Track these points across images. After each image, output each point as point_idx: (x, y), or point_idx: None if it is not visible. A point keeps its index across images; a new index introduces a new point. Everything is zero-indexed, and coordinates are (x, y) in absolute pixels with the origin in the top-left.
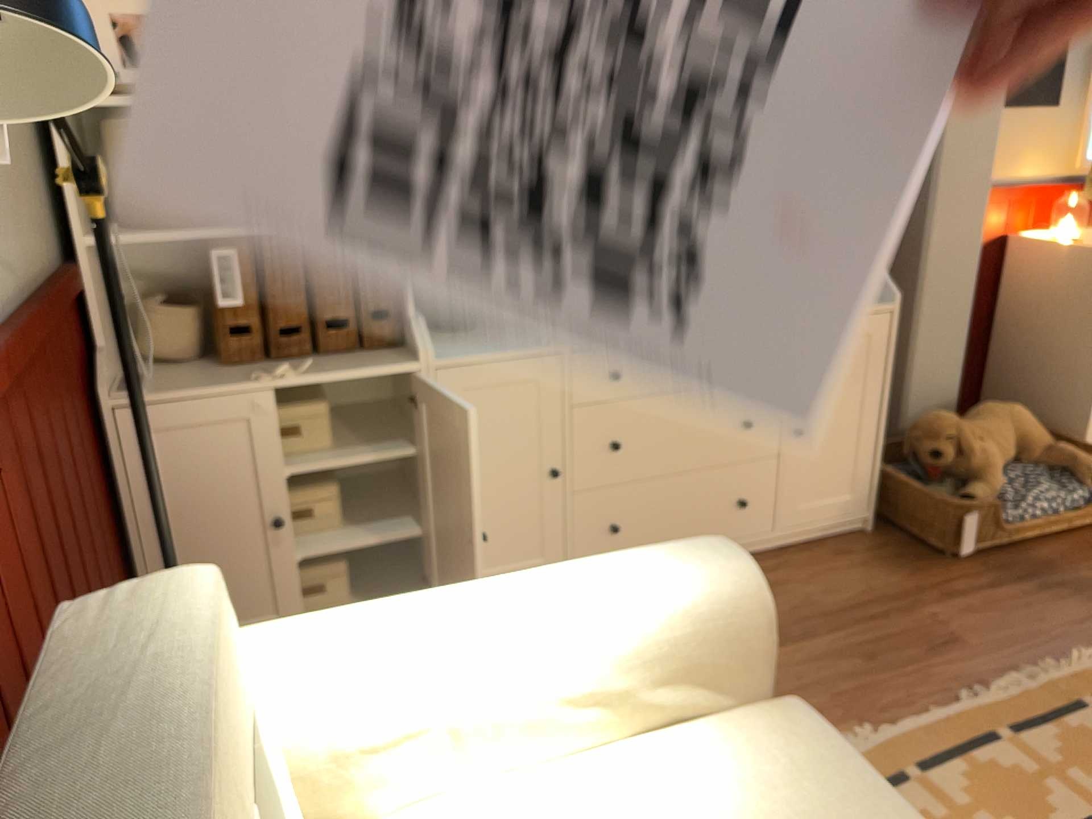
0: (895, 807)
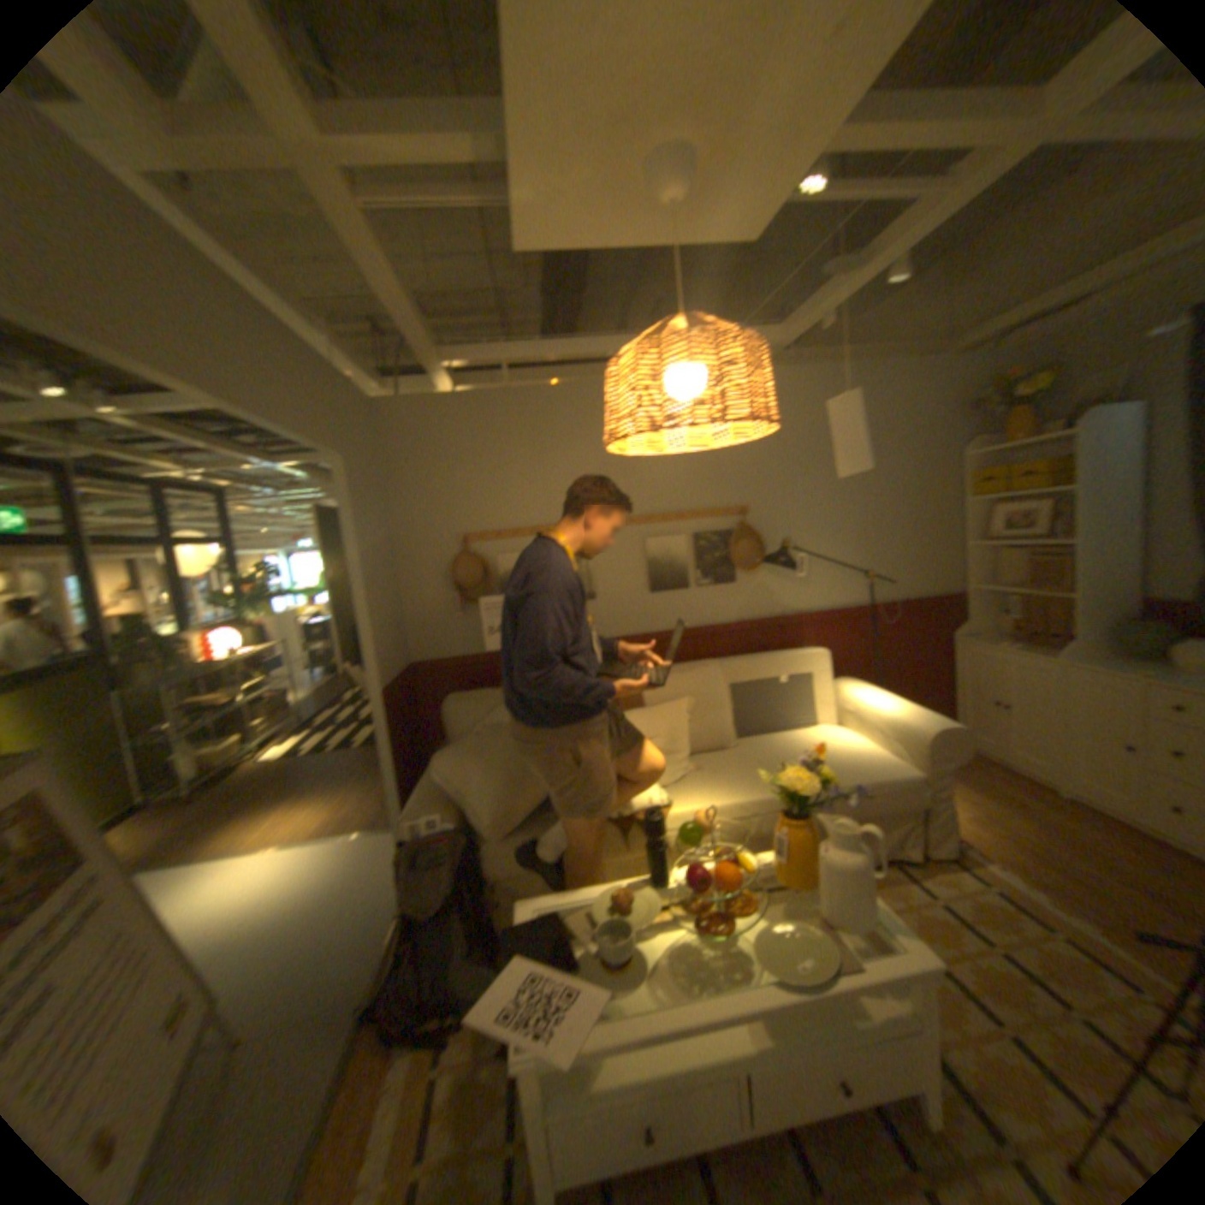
0: (875, 781)
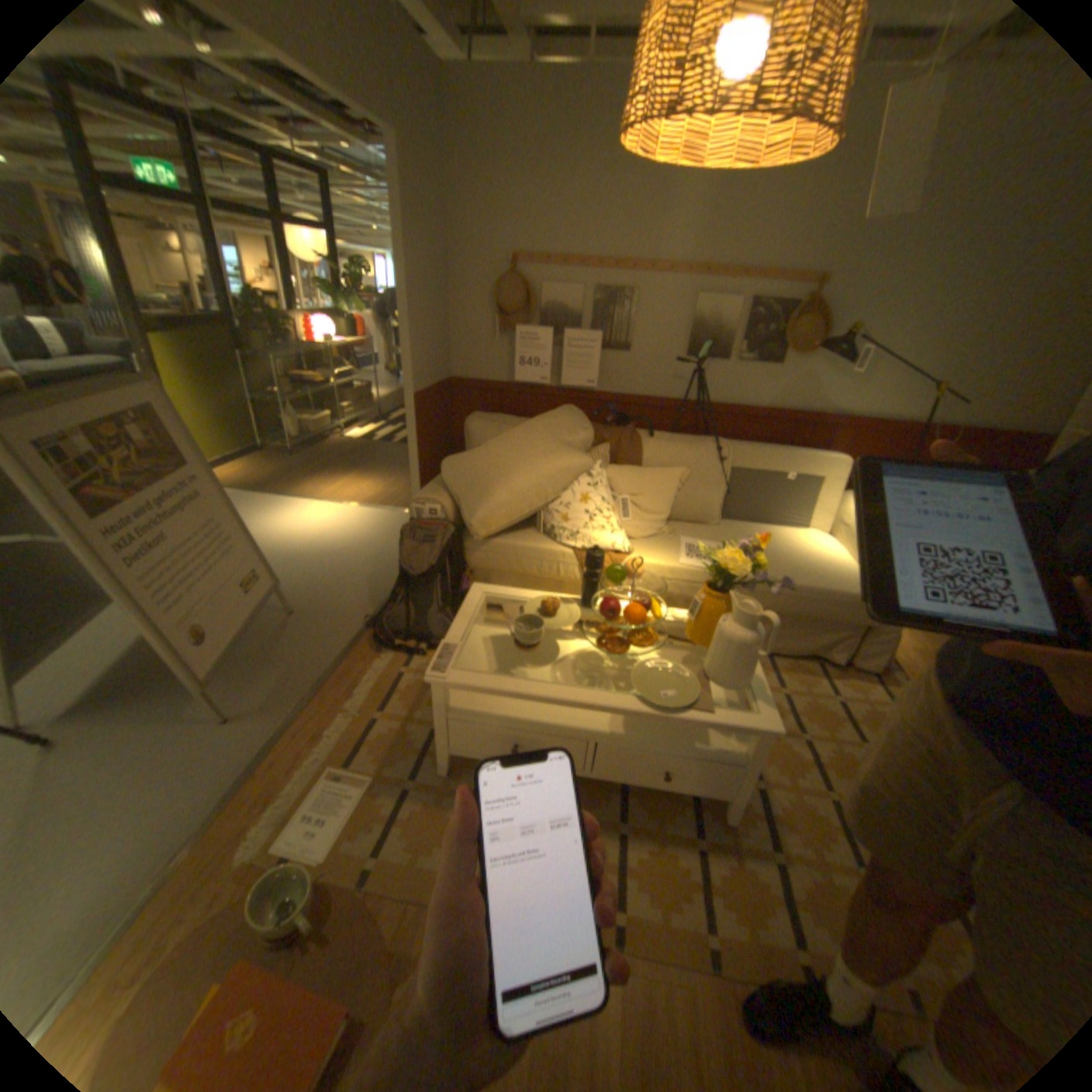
0: (830, 588)
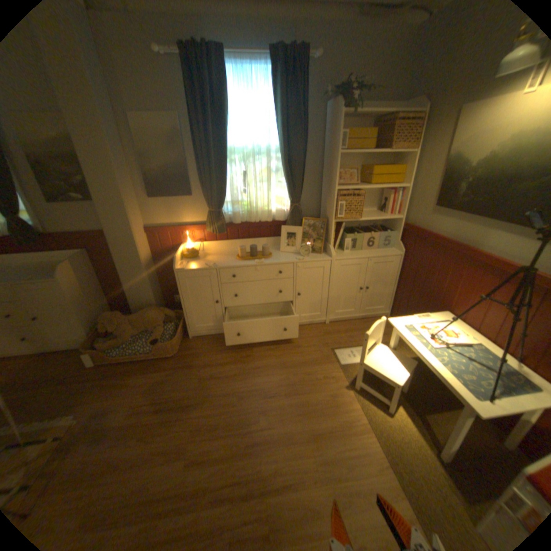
0: None
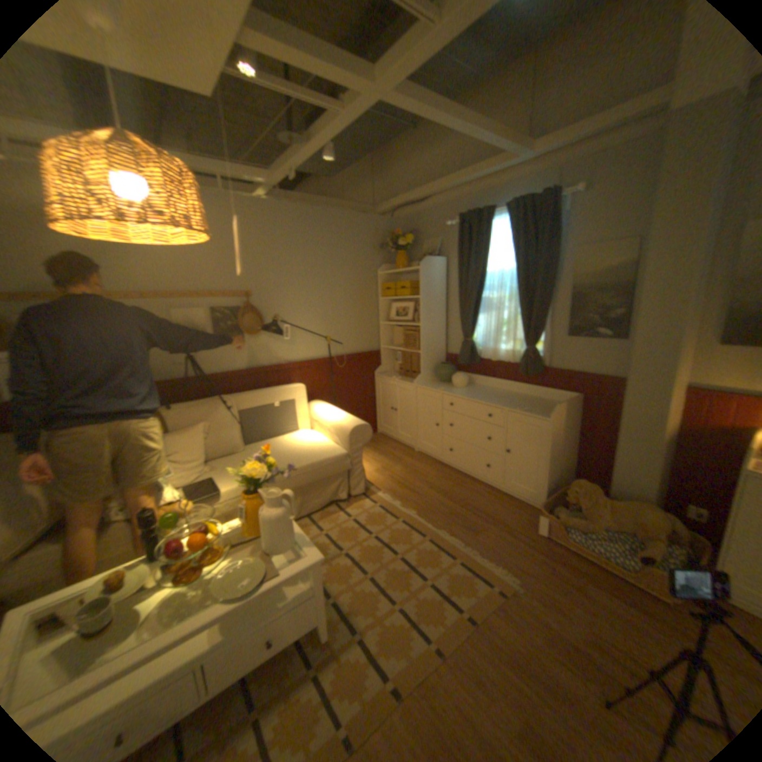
0: (320, 459)
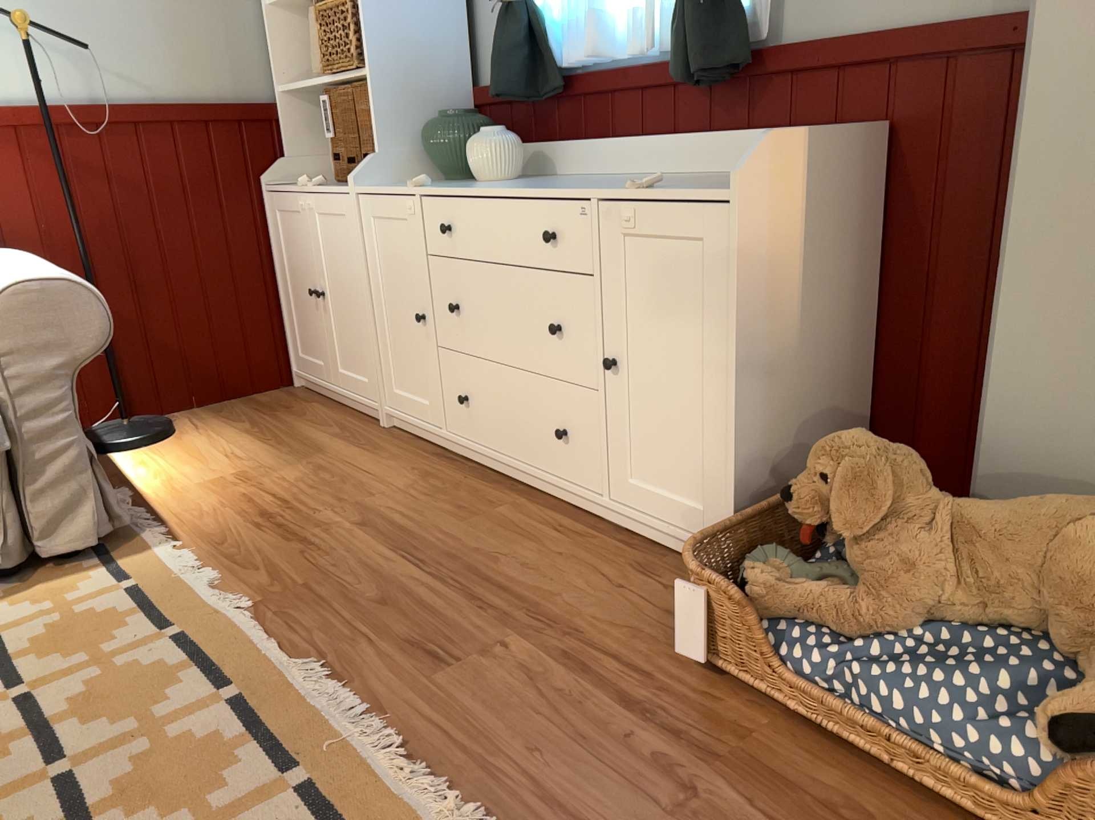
0: None
